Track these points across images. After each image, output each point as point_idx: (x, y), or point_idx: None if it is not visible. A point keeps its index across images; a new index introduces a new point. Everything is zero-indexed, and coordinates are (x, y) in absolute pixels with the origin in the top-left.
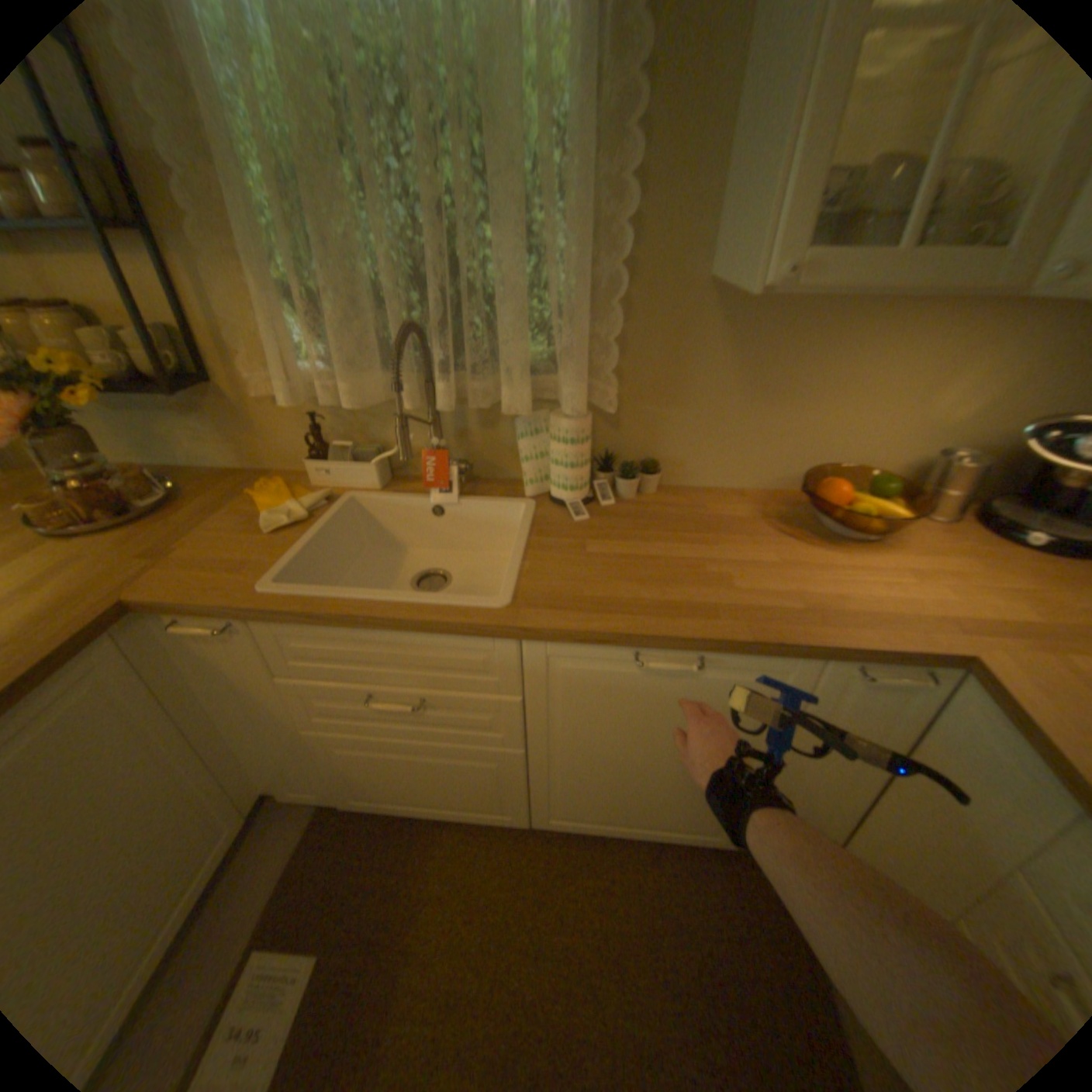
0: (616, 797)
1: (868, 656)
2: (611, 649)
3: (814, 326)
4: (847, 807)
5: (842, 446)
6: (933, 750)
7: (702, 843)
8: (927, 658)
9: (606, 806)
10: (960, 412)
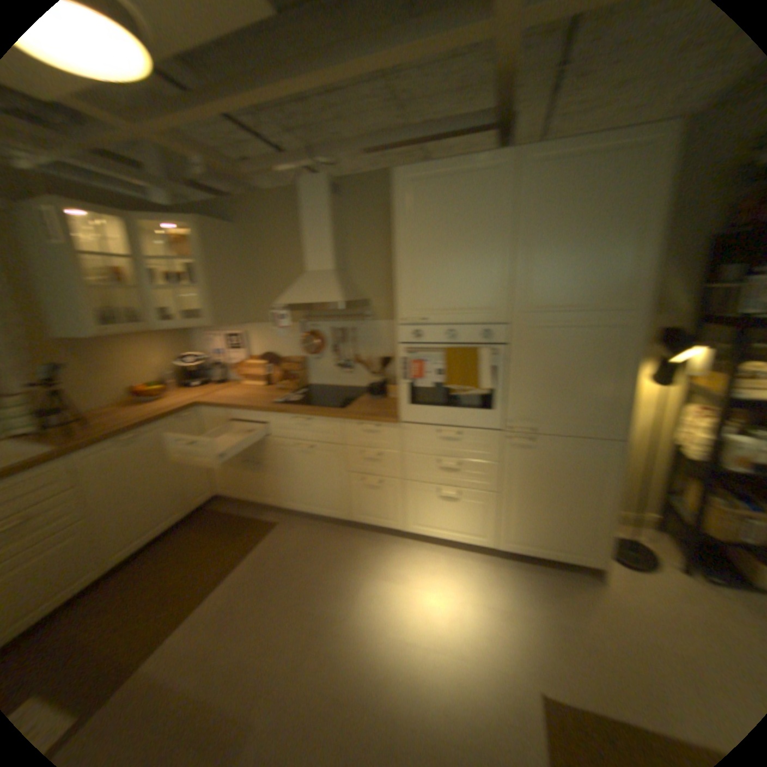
0: (129, 520)
1: (169, 413)
2: (97, 447)
3: (91, 349)
4: (198, 470)
5: (124, 383)
6: (200, 433)
7: (170, 521)
8: (181, 408)
9: (127, 529)
10: (151, 364)
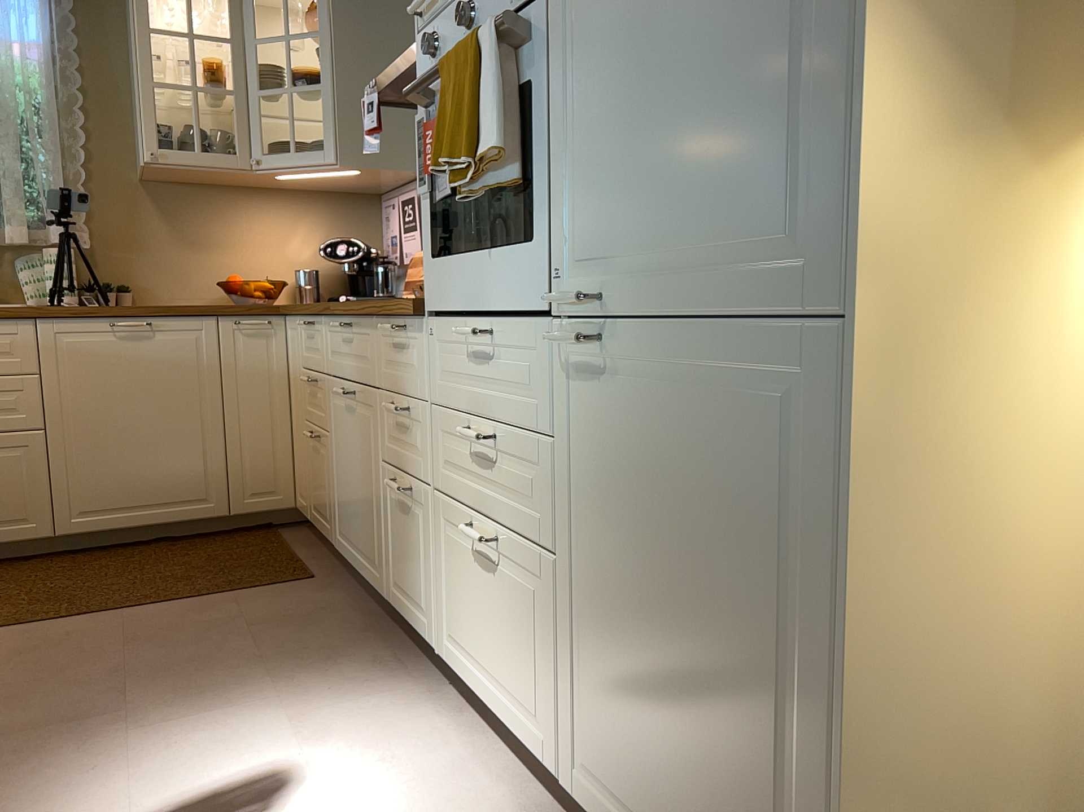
0: (123, 469)
1: (231, 309)
2: (95, 323)
3: (205, 207)
4: (278, 442)
5: (247, 275)
6: (289, 368)
7: (200, 512)
8: (258, 308)
9: (116, 483)
10: (302, 254)
